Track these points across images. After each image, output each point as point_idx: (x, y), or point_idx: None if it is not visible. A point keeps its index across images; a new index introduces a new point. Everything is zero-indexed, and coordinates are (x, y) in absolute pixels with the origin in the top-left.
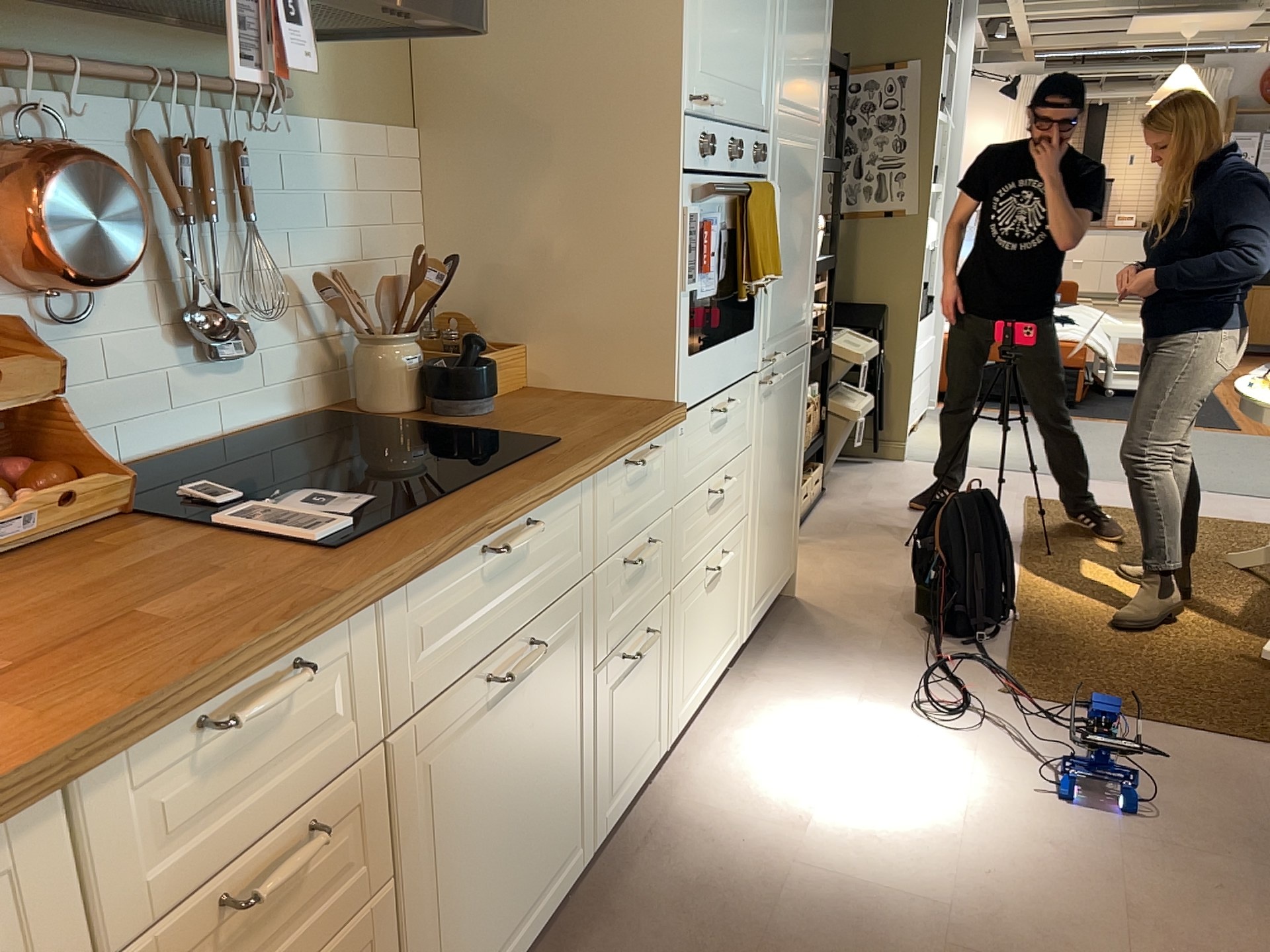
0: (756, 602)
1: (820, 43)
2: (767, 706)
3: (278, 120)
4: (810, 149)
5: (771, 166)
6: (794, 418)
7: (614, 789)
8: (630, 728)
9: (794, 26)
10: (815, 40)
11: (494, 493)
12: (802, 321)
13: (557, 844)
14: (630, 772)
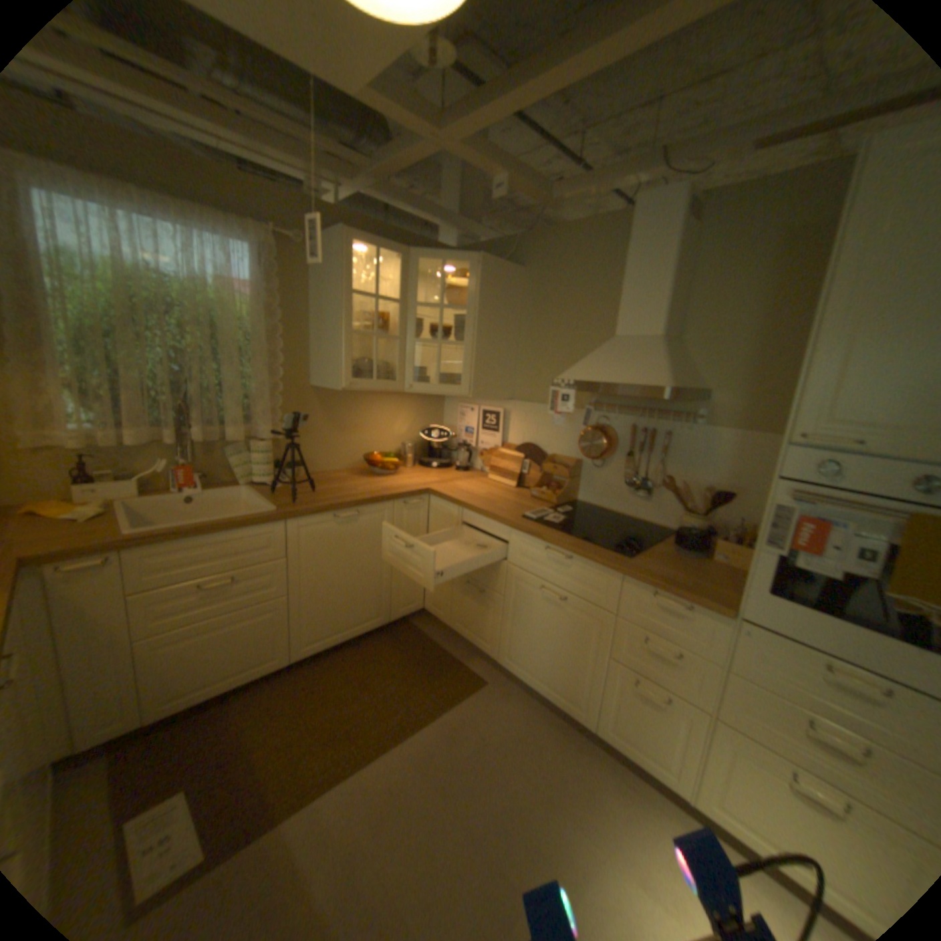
0: None
1: None
2: None
3: (692, 423)
4: None
5: None
6: None
7: (619, 735)
8: (641, 728)
9: None
10: None
11: (561, 537)
12: None
13: (569, 690)
14: (638, 750)
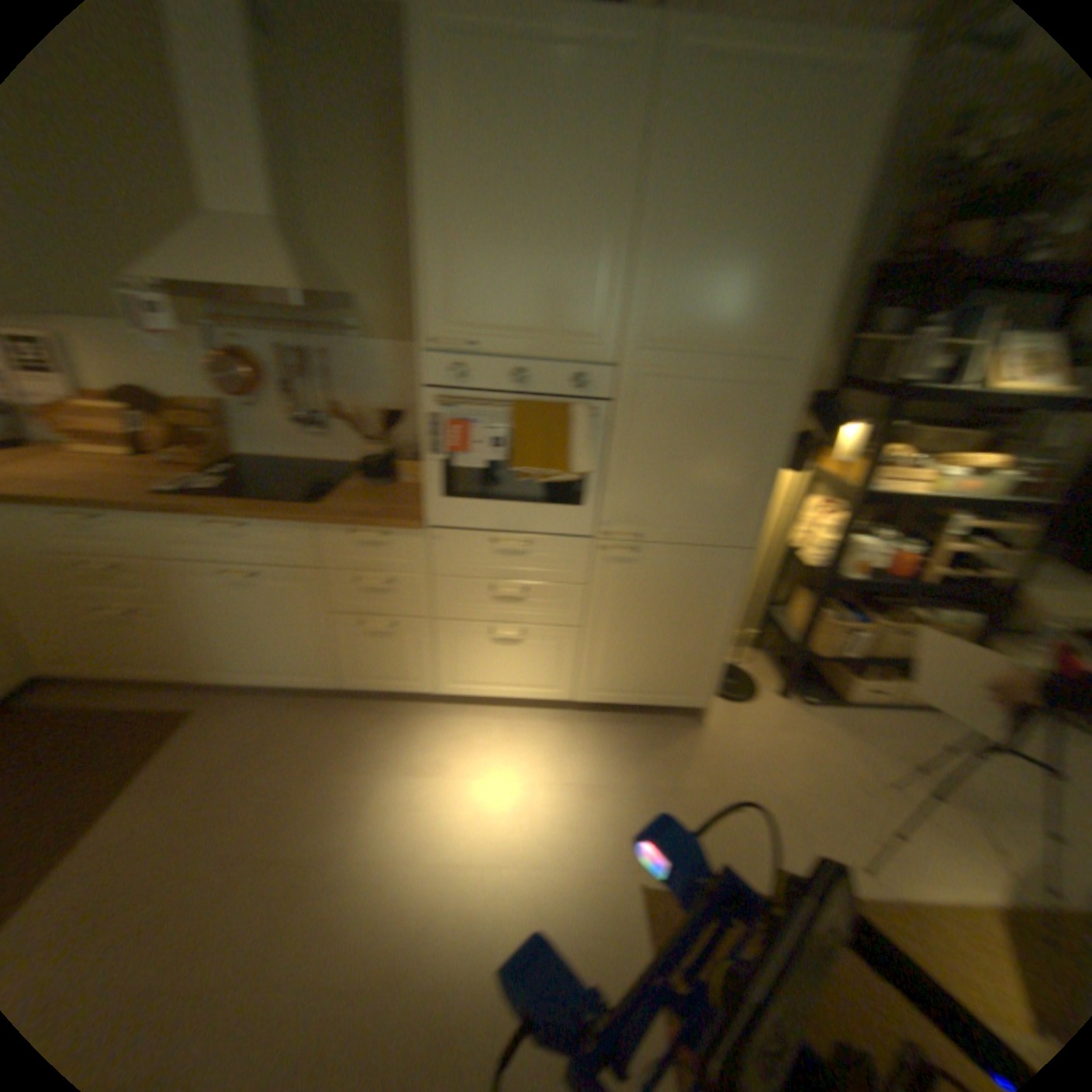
0: (604, 690)
1: (798, 274)
2: (537, 738)
3: (351, 339)
4: (762, 379)
5: (624, 389)
6: (705, 597)
7: (366, 676)
8: (383, 659)
9: (692, 265)
10: (777, 272)
11: (230, 504)
12: (731, 527)
13: (304, 664)
14: (386, 679)
